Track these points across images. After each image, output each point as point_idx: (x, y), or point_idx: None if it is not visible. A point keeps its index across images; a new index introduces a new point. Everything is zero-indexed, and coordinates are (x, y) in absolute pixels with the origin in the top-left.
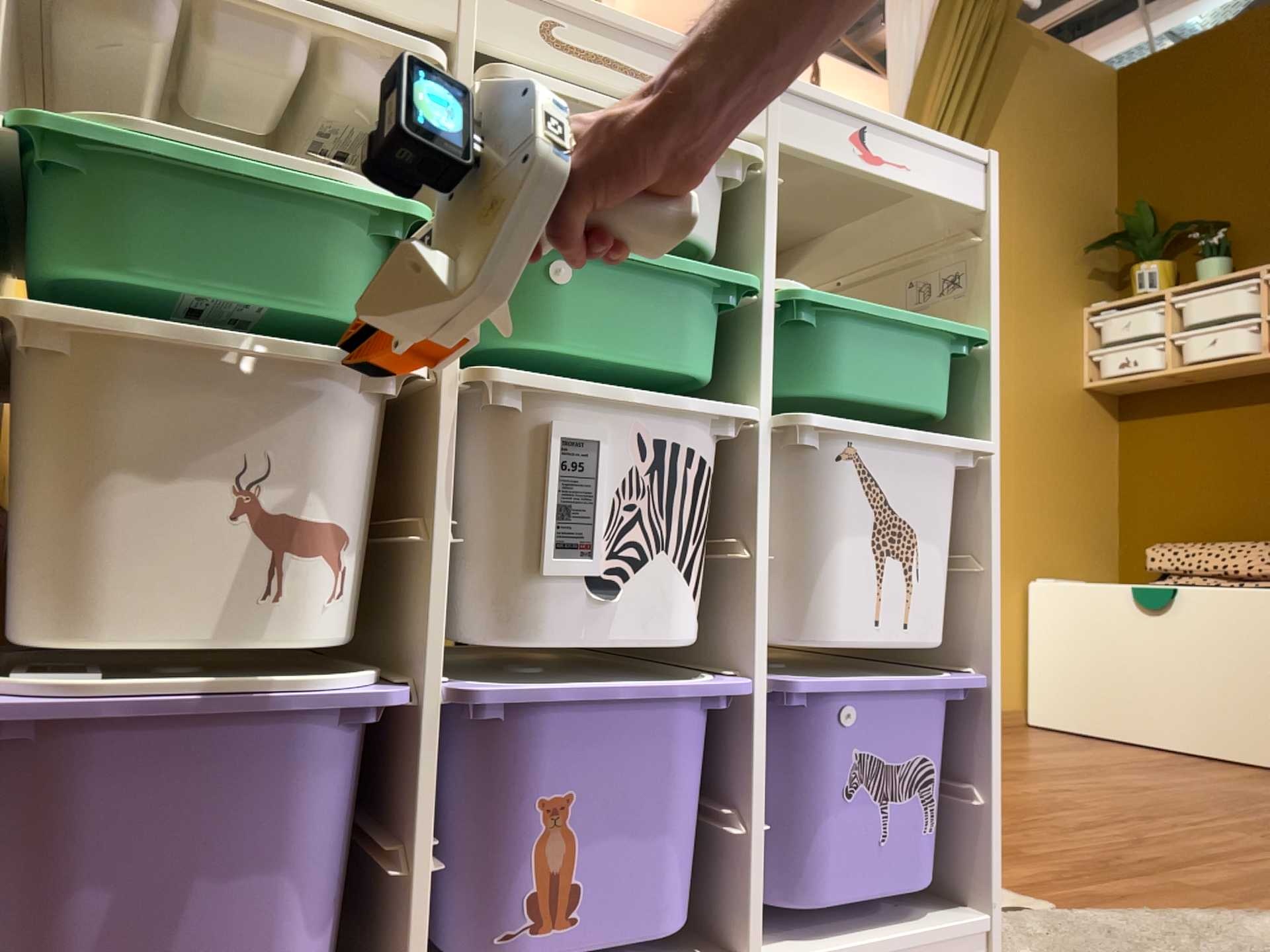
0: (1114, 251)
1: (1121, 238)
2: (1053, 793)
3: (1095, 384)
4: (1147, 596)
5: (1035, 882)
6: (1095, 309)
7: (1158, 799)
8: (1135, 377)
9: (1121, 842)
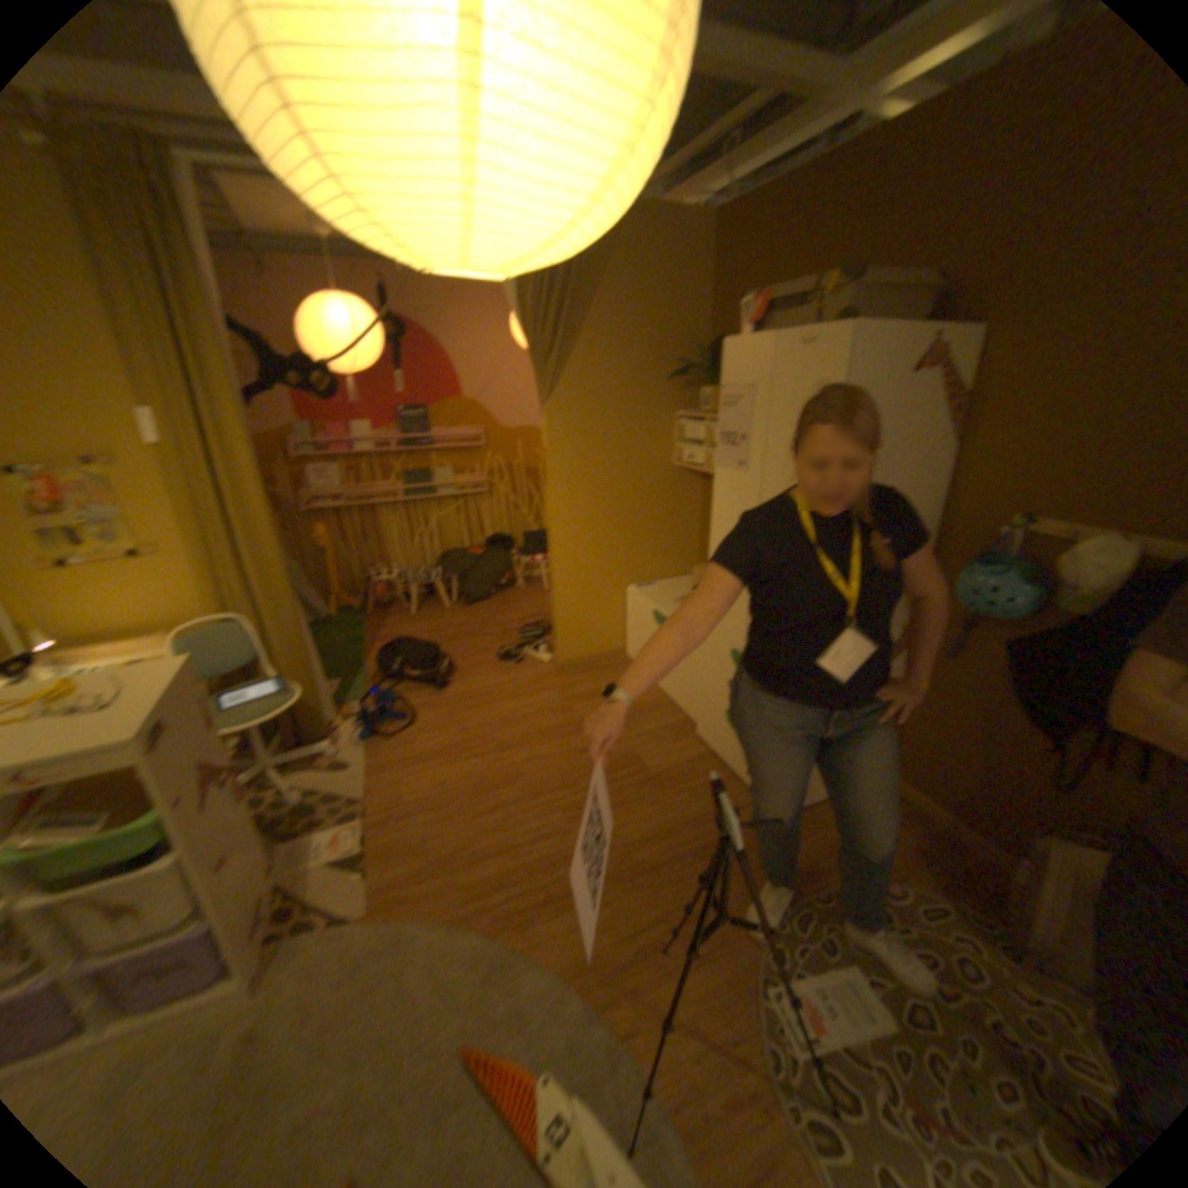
0: (693, 376)
1: (696, 368)
2: (521, 771)
3: (681, 467)
4: (657, 623)
5: (384, 895)
6: (683, 415)
7: (567, 778)
8: (695, 470)
9: (482, 840)
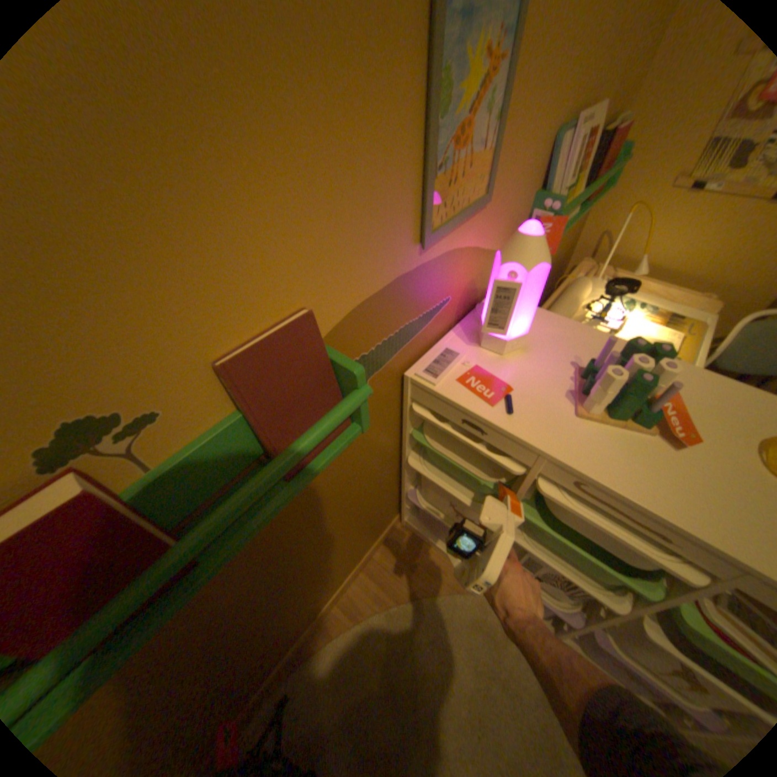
0: None
1: None
2: None
3: None
4: None
5: None
6: None
7: None
8: None
9: None
